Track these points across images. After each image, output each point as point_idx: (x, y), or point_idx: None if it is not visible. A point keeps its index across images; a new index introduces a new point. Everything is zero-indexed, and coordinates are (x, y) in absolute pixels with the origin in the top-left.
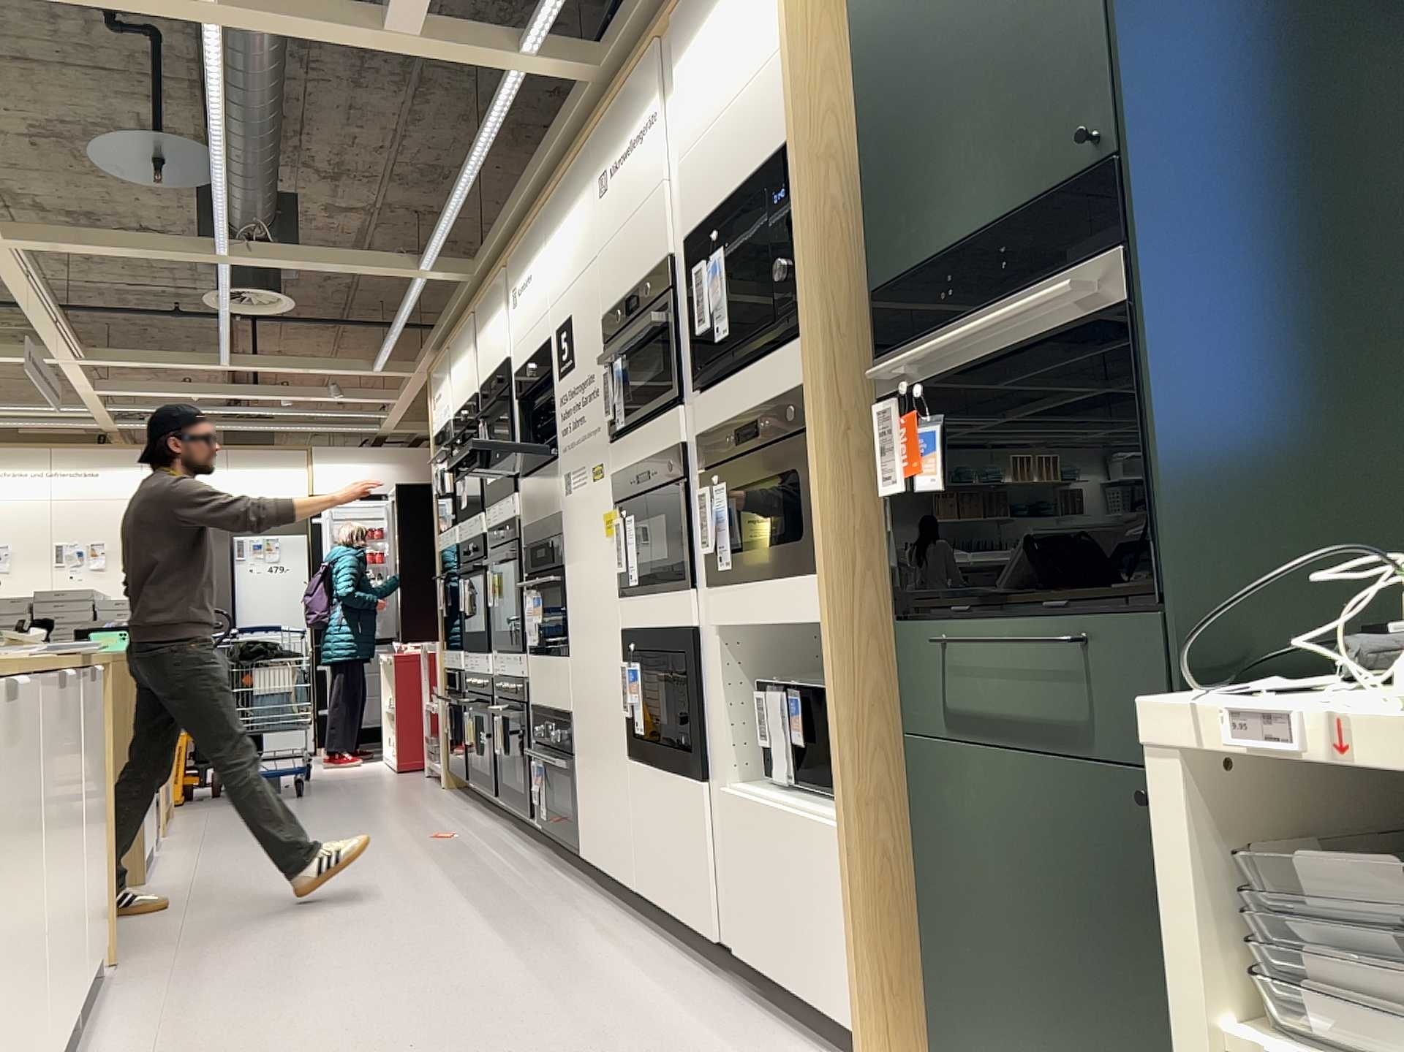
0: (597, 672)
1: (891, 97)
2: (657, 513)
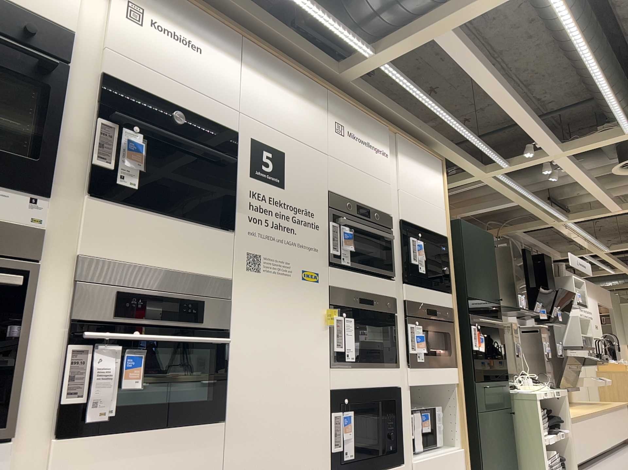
0: (289, 426)
1: (468, 256)
2: (374, 324)
